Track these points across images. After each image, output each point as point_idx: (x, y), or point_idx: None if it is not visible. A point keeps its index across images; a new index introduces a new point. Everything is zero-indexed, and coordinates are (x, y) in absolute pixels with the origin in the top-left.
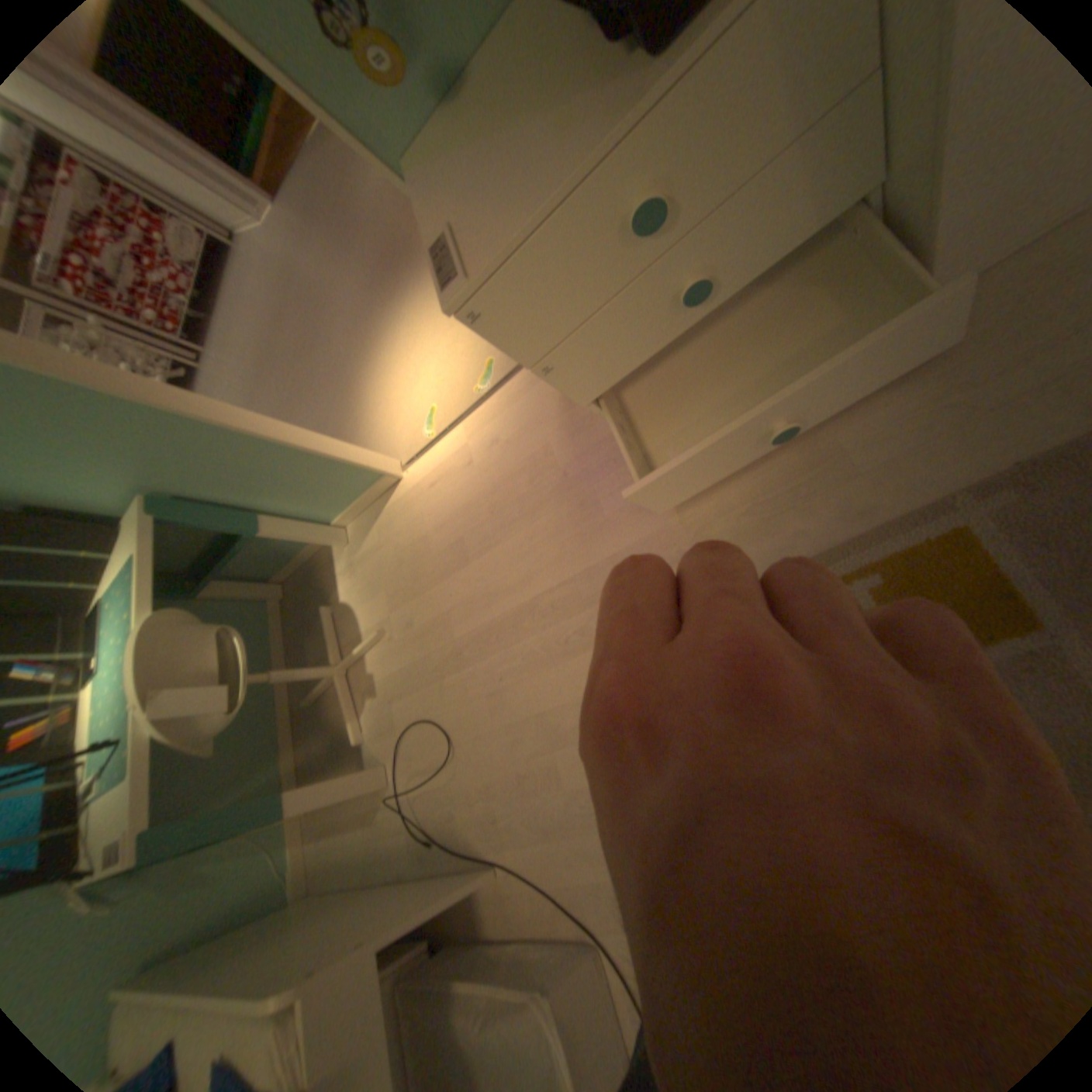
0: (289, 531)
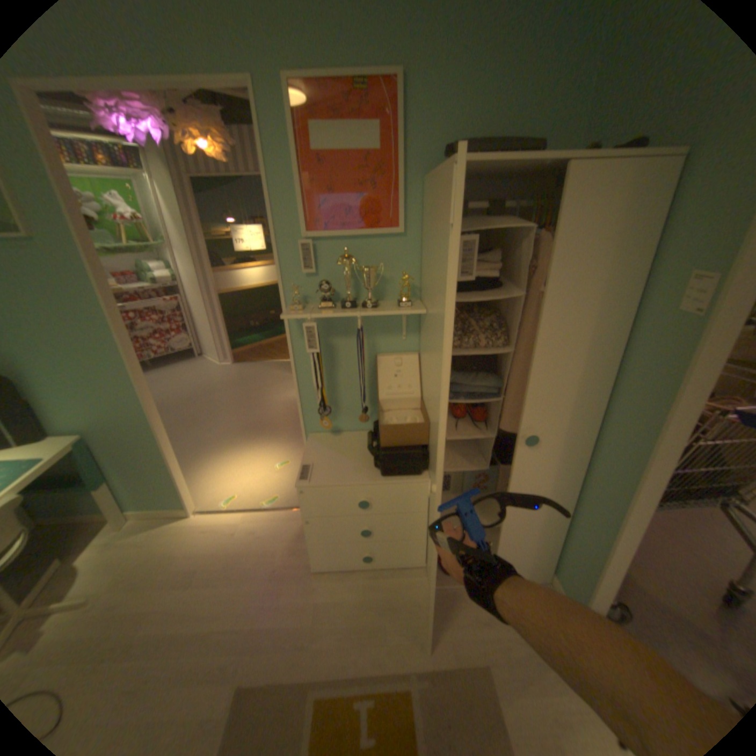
0: (98, 501)
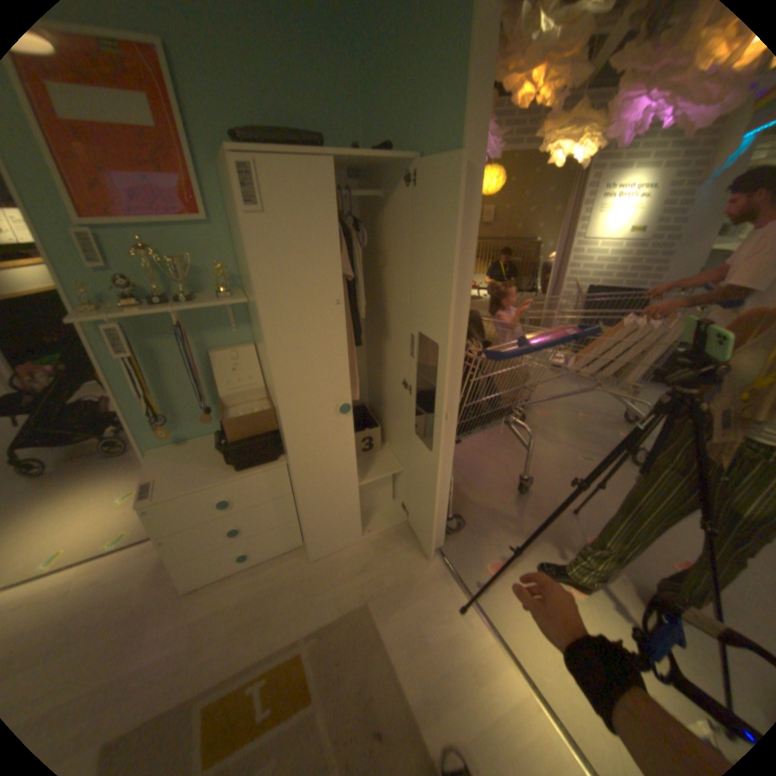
0: None
